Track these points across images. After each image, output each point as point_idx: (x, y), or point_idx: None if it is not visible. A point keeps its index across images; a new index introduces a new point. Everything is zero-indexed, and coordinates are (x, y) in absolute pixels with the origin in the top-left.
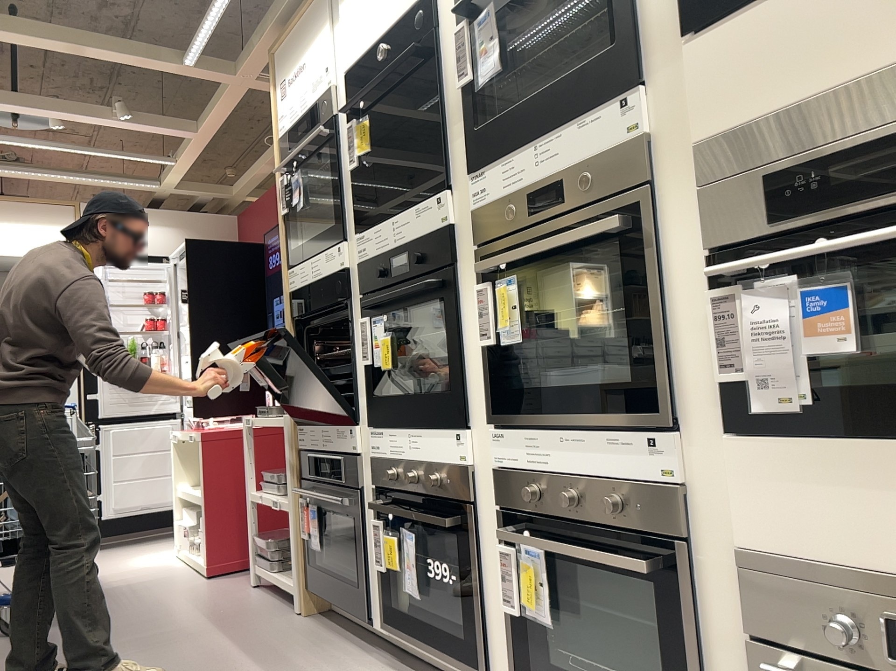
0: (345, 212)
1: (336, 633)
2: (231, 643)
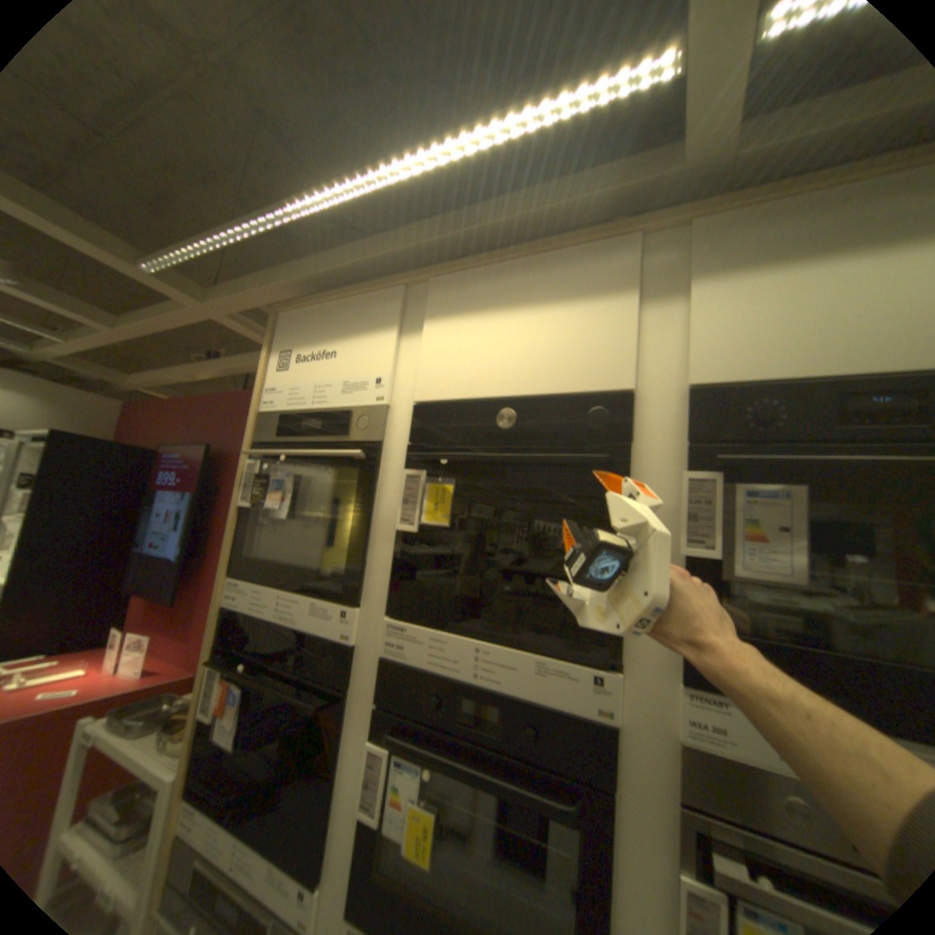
0: (368, 570)
1: None
2: None
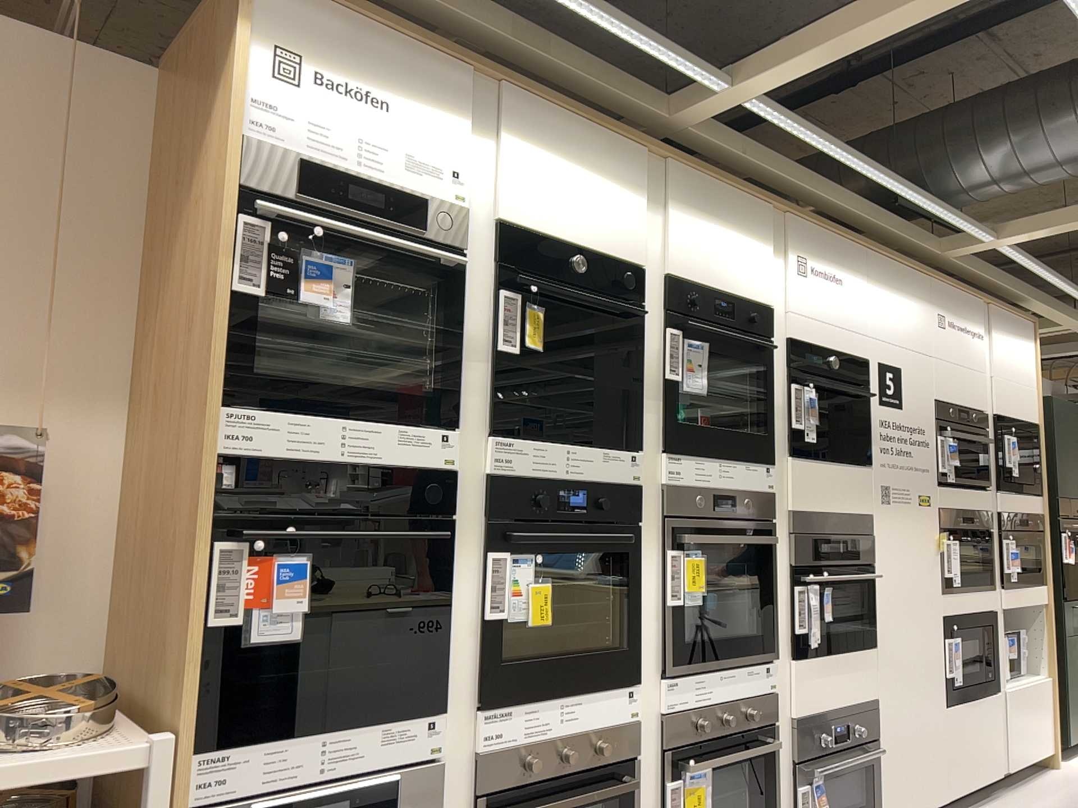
0: (465, 392)
1: None
2: None
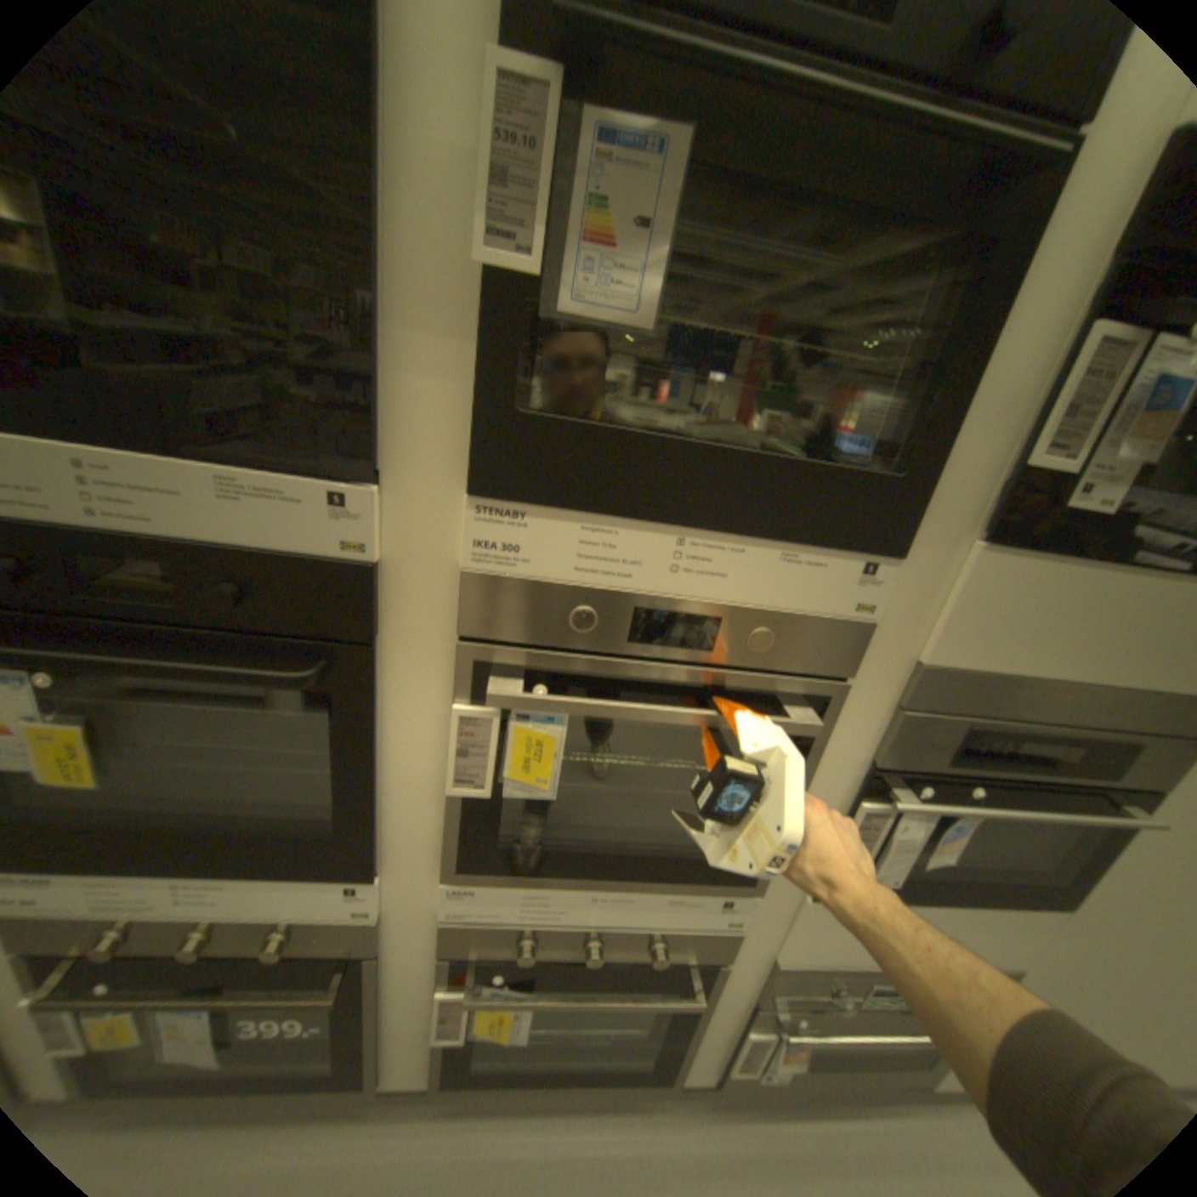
0: None
1: None
2: None
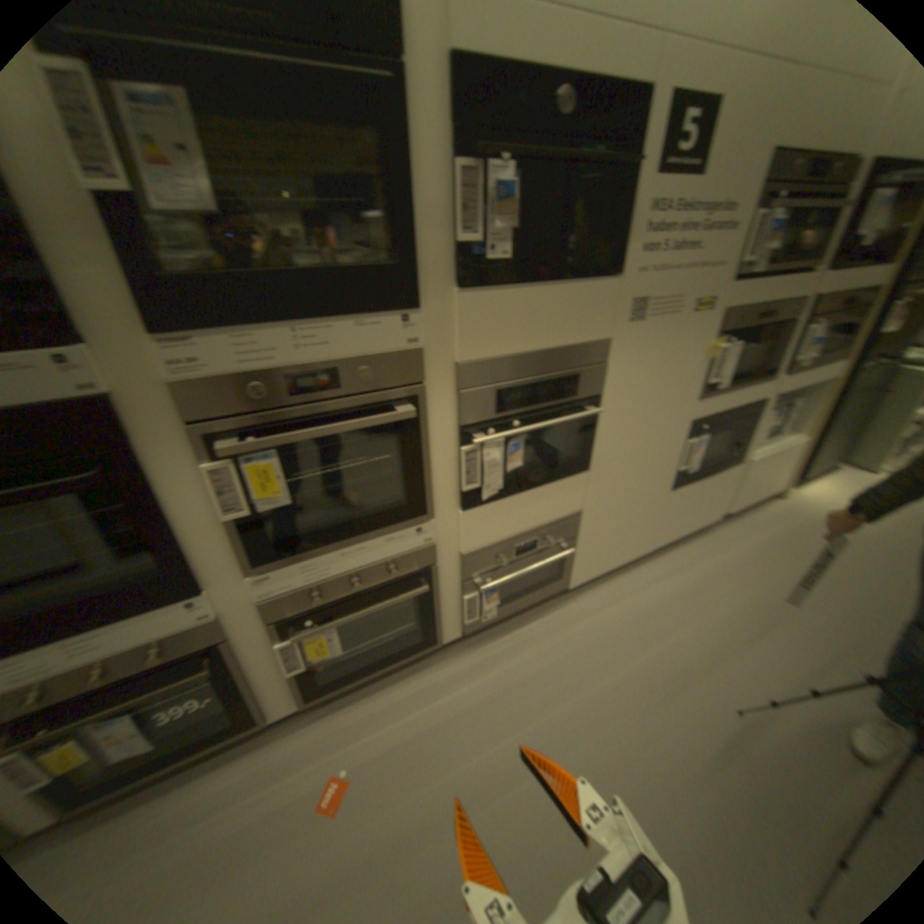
0: None
1: None
2: None
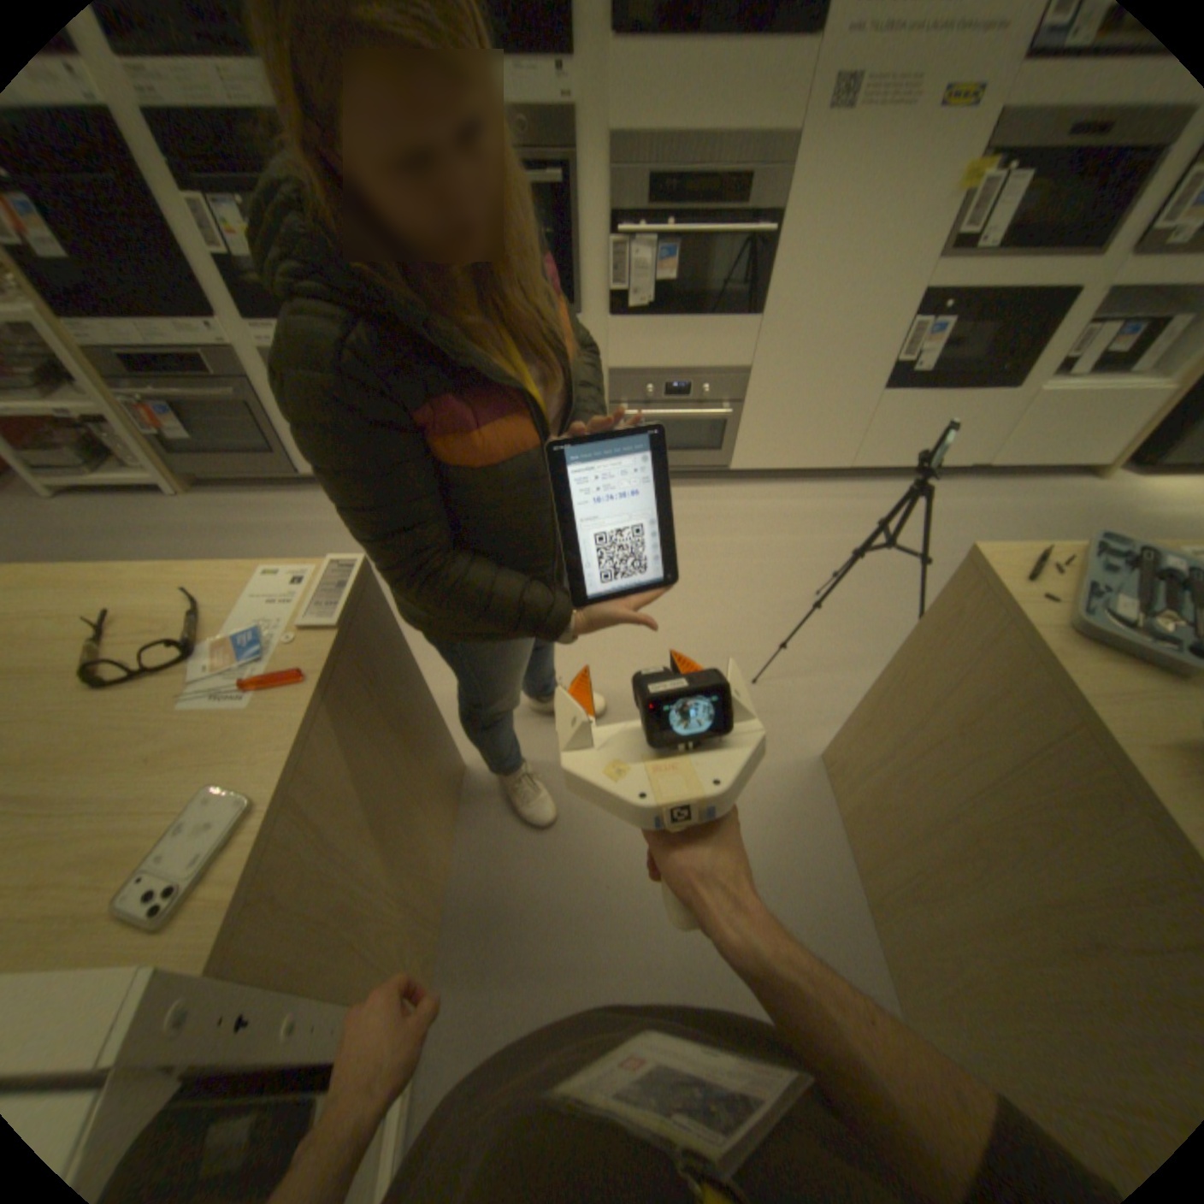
0: None
1: (245, 495)
2: (163, 543)
